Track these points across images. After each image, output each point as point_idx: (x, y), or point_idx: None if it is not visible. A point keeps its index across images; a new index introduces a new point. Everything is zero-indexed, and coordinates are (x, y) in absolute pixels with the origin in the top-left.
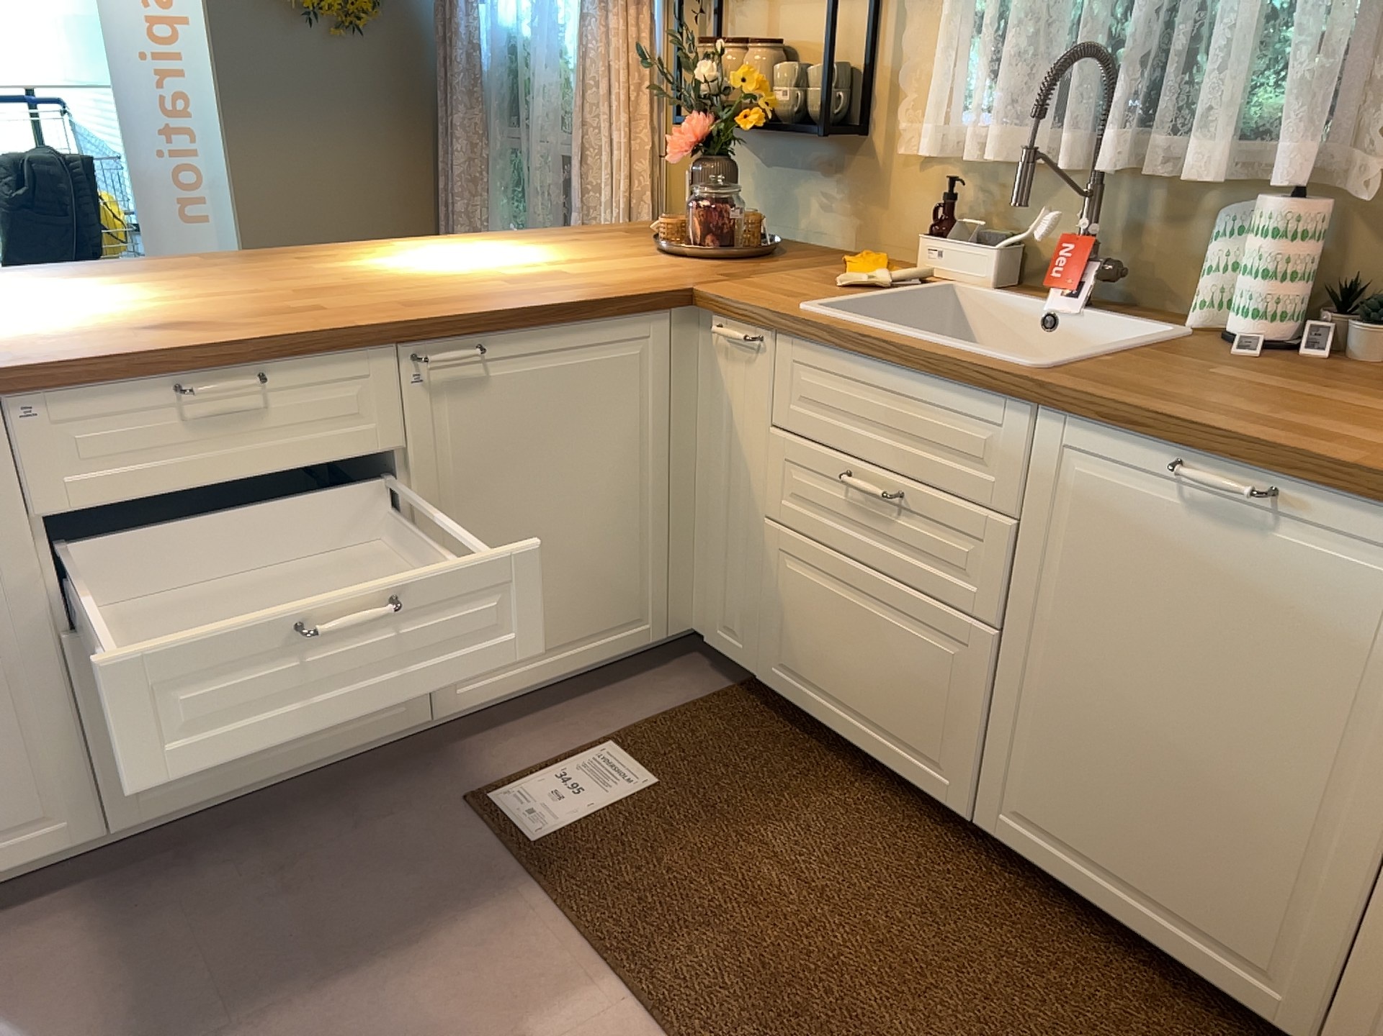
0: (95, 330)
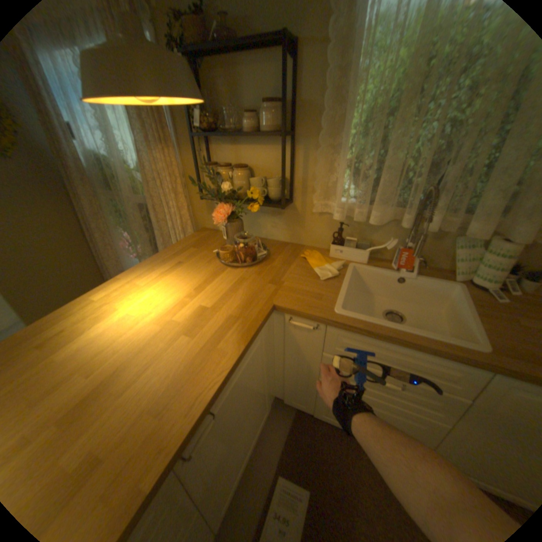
0: None
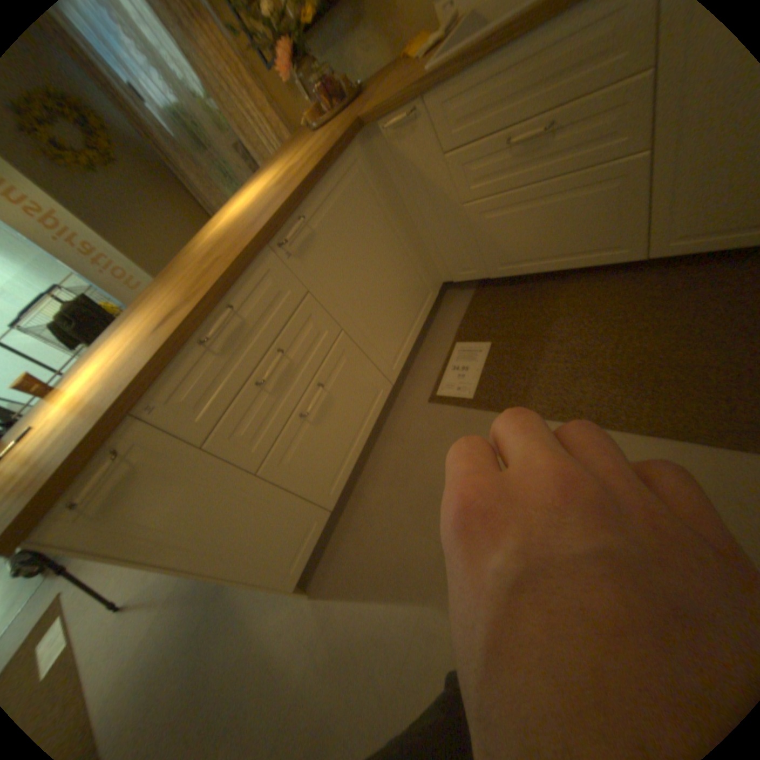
0: (137, 348)
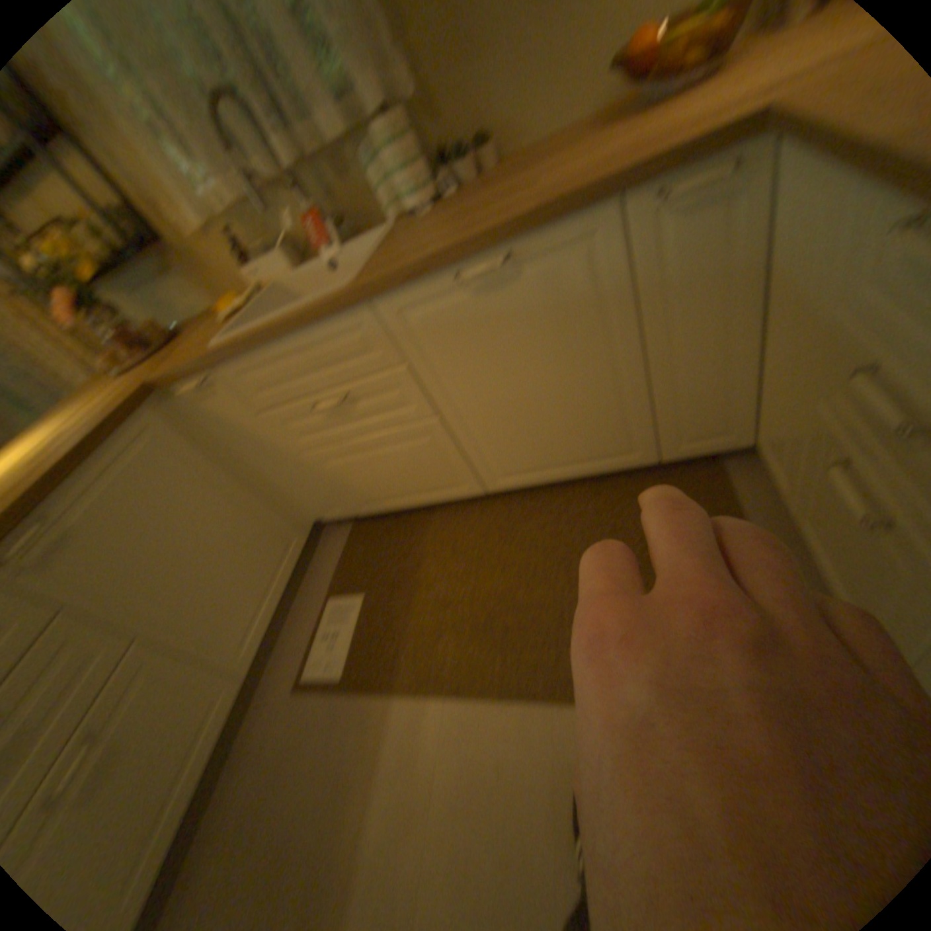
0: None
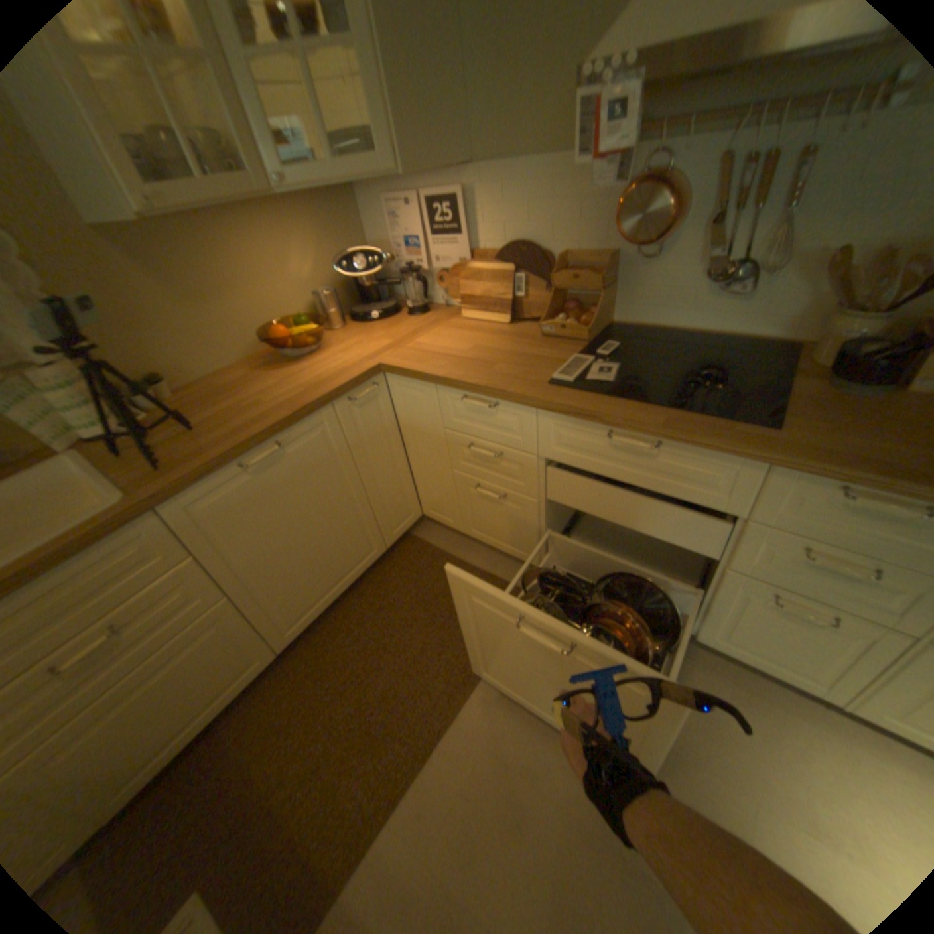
0: None
